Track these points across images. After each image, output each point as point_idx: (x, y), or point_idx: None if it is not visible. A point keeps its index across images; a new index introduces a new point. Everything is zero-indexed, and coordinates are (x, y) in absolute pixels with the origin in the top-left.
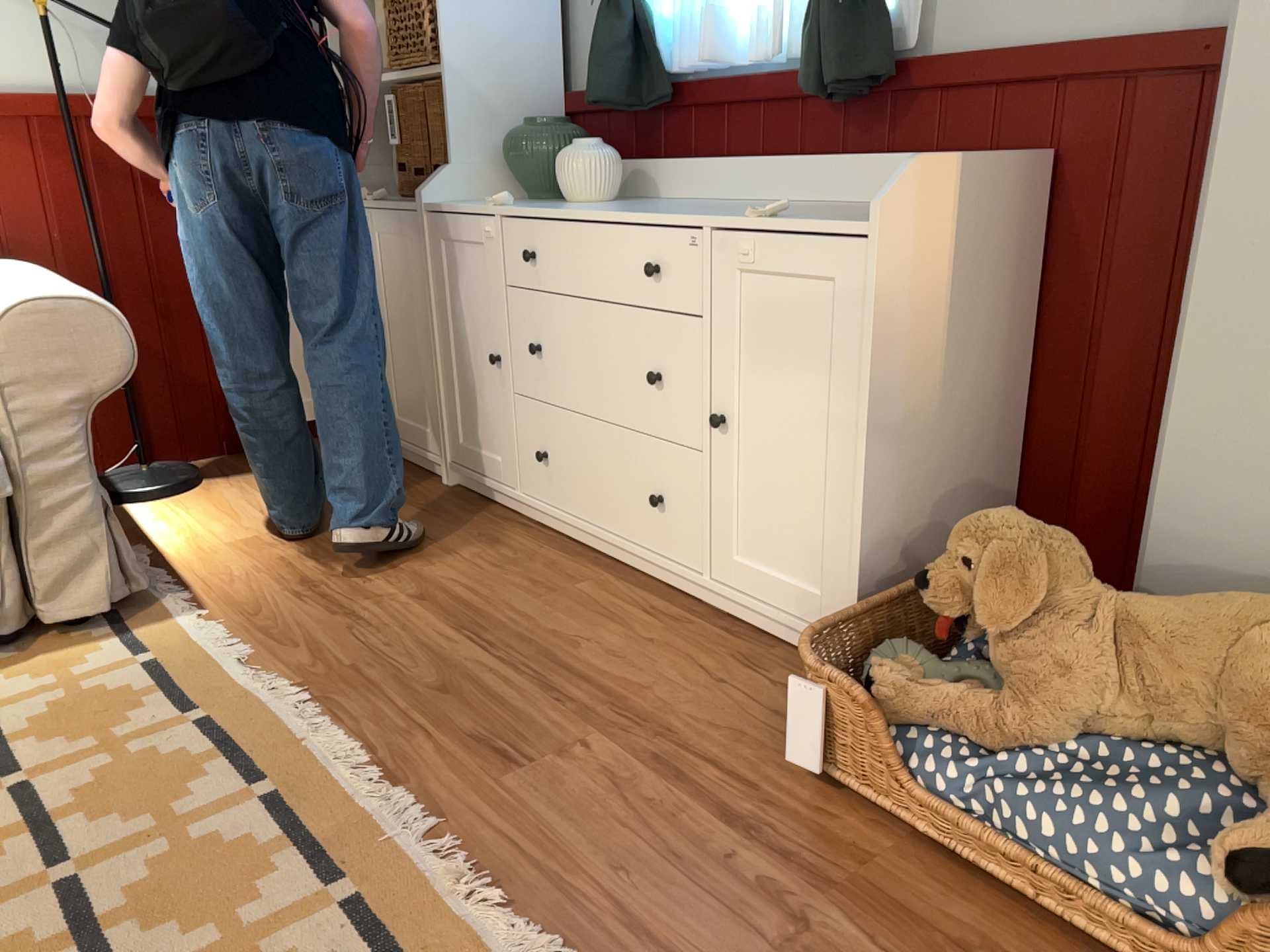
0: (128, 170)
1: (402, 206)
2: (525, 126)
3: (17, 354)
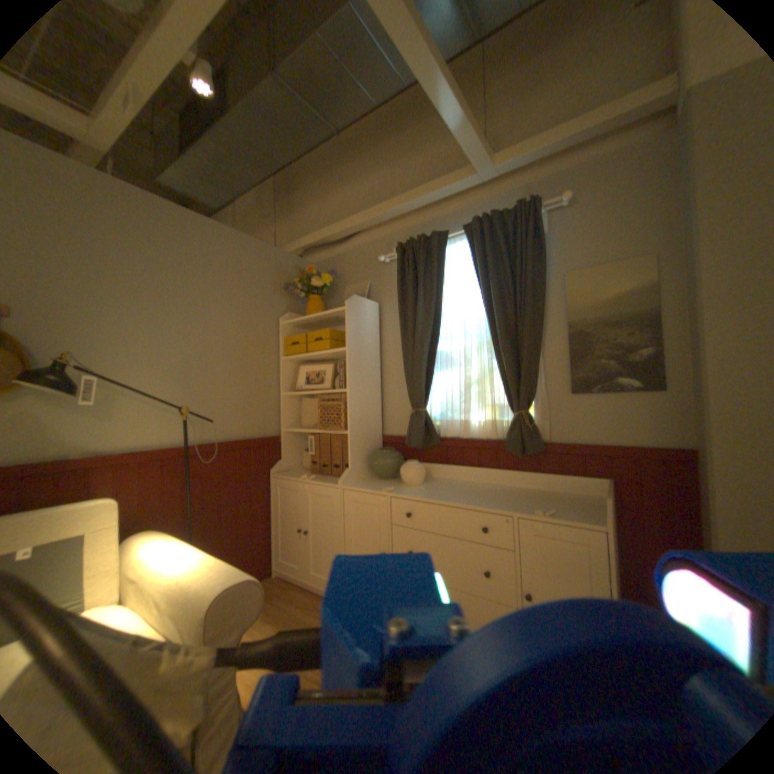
0: (199, 473)
1: (326, 482)
2: (380, 451)
3: (214, 621)
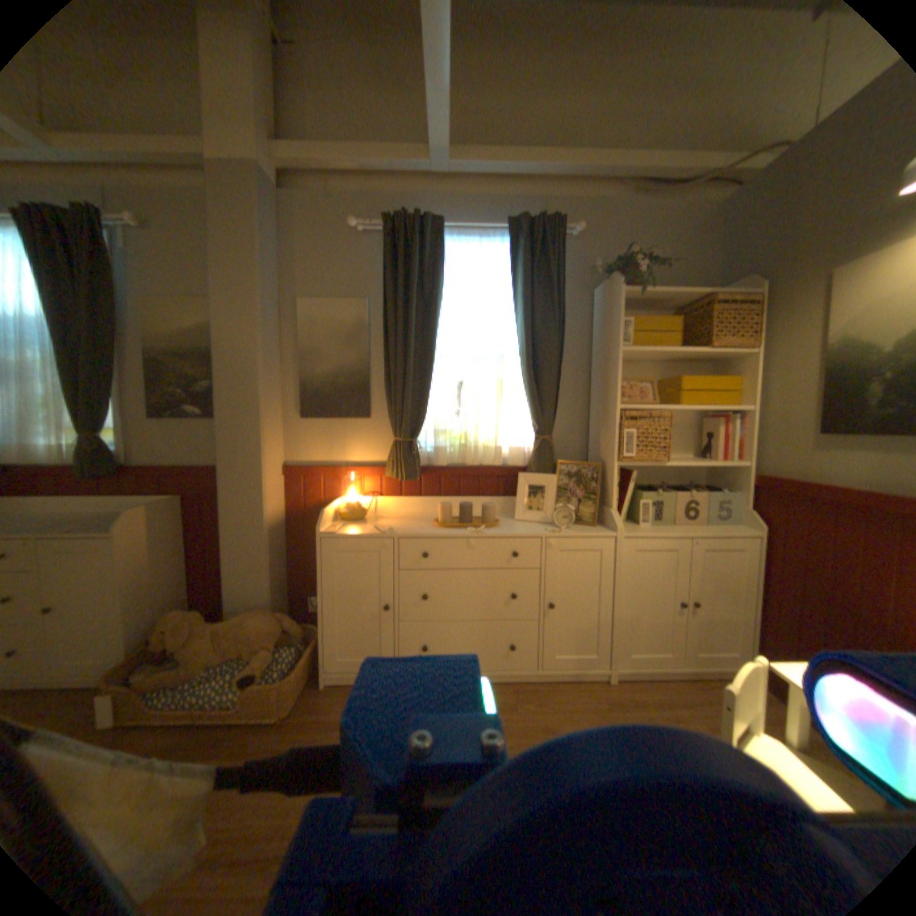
0: None
1: None
2: None
3: None
